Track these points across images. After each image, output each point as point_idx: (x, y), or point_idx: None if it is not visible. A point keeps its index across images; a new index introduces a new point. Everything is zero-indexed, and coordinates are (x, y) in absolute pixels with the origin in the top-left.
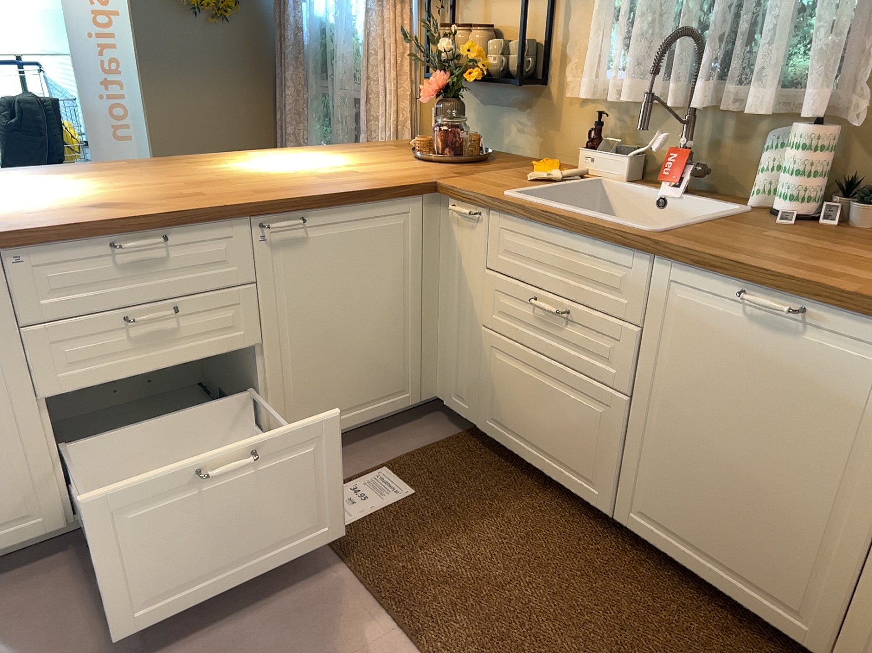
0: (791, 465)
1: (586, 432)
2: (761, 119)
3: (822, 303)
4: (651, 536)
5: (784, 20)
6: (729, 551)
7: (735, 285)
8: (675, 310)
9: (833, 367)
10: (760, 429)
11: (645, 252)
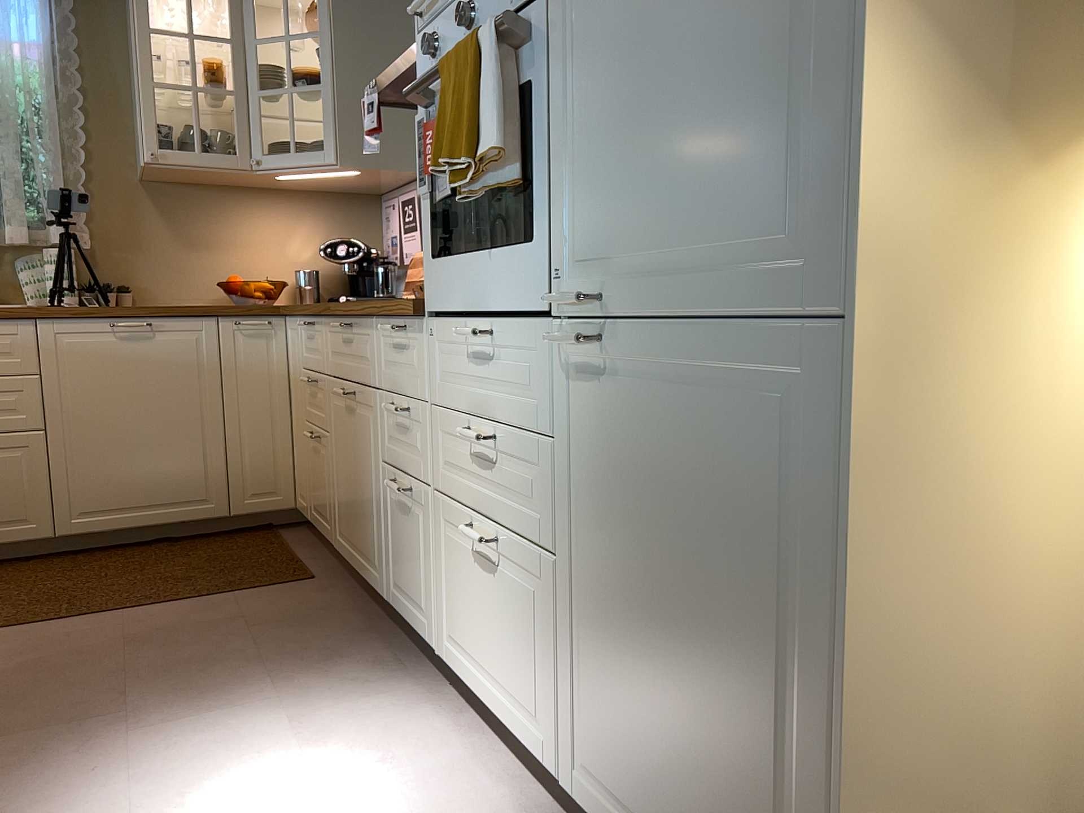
0: (173, 413)
1: (9, 480)
2: (8, 251)
3: (159, 315)
4: (96, 525)
5: (21, 184)
6: (155, 492)
7: (104, 322)
8: (65, 351)
9: (175, 348)
10: (148, 402)
11: (30, 318)
